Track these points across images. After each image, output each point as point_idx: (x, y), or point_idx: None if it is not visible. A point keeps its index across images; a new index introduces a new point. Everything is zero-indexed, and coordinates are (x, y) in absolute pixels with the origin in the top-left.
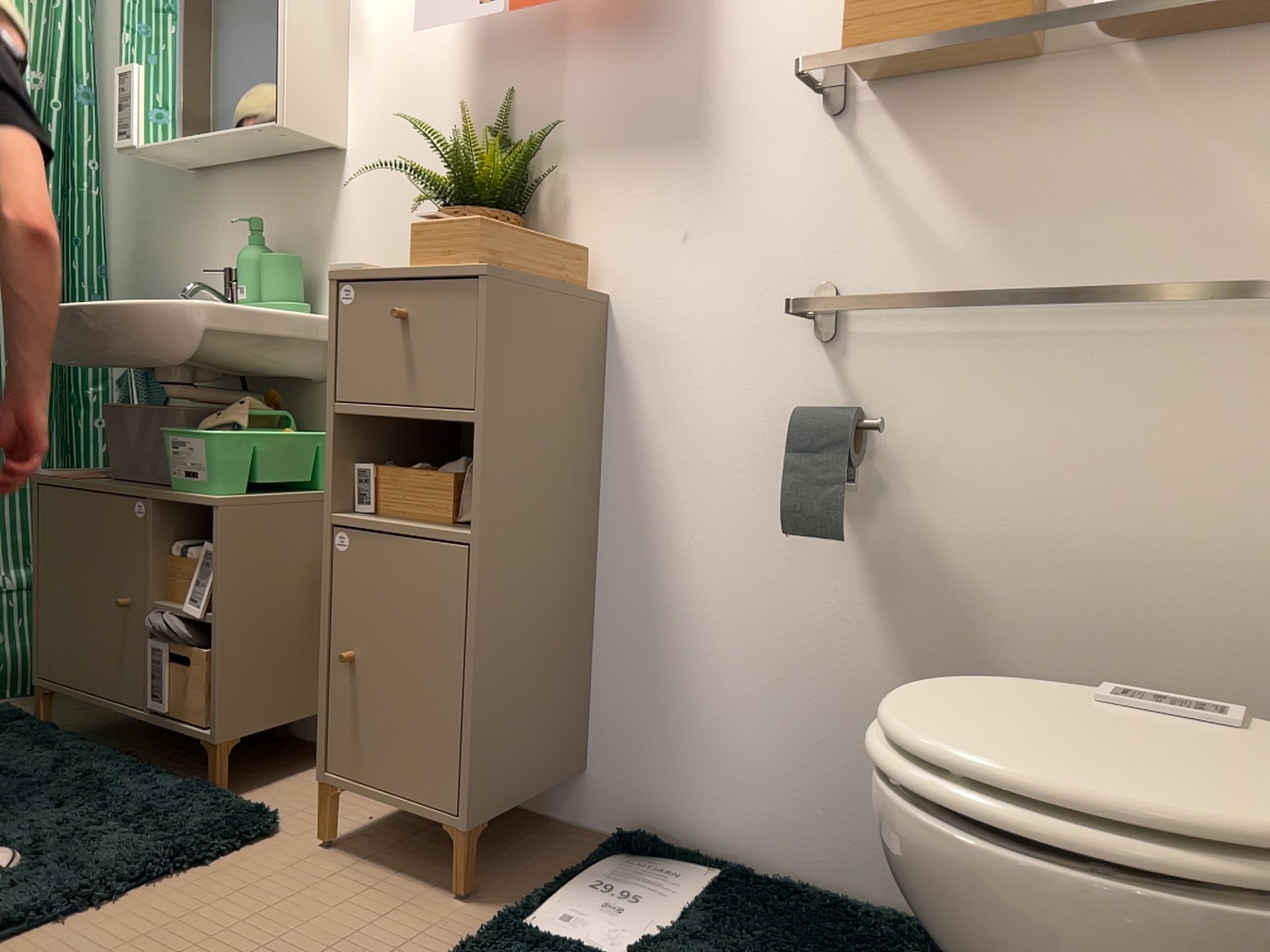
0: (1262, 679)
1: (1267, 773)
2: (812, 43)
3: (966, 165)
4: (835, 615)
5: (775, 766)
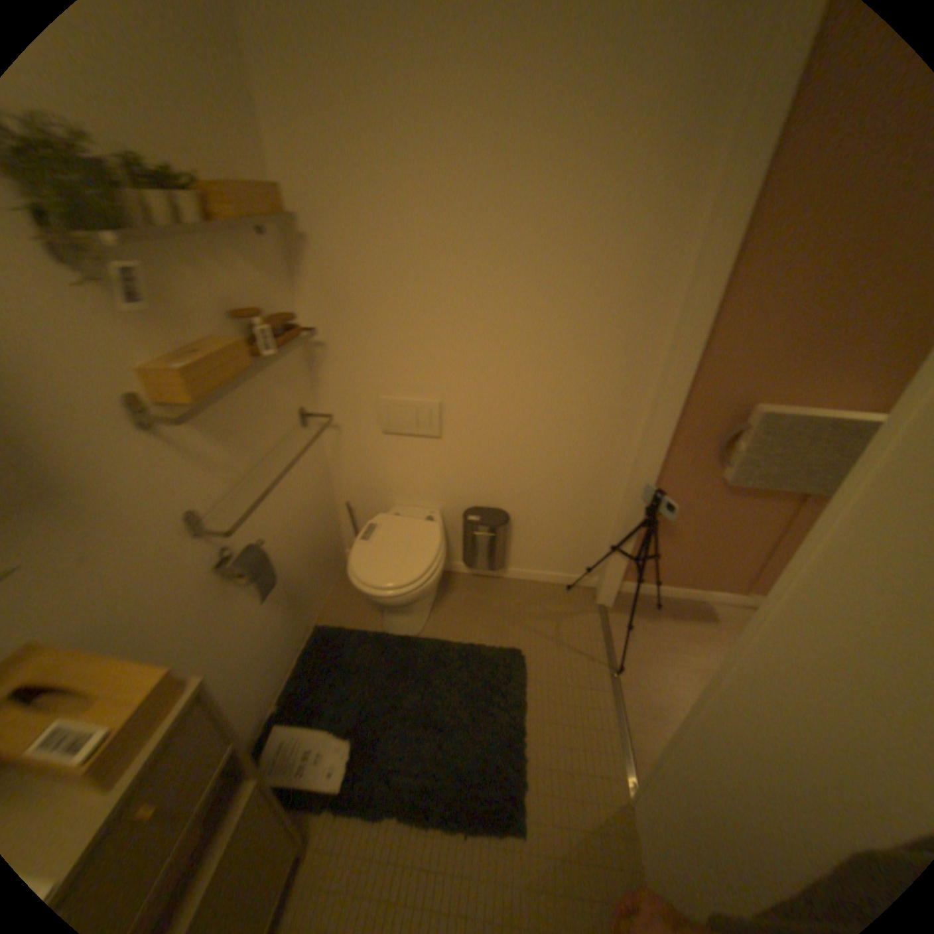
0: (319, 515)
1: (409, 526)
2: (108, 385)
3: (216, 423)
4: (249, 619)
5: (255, 684)
